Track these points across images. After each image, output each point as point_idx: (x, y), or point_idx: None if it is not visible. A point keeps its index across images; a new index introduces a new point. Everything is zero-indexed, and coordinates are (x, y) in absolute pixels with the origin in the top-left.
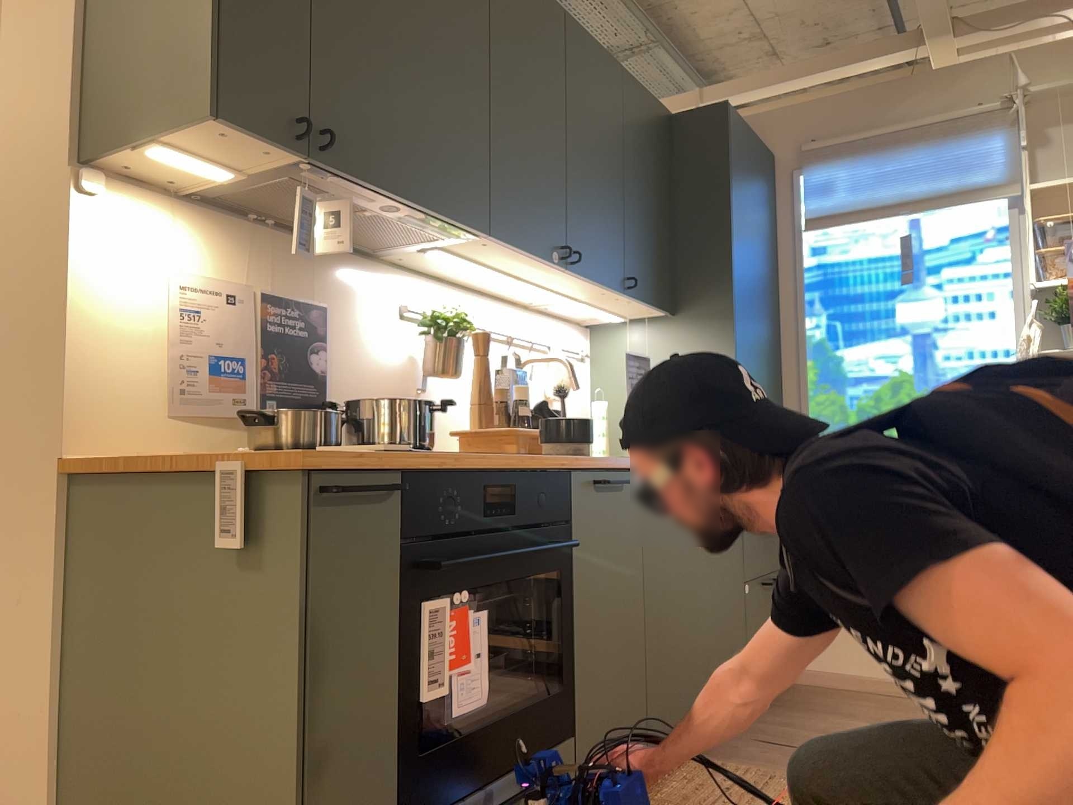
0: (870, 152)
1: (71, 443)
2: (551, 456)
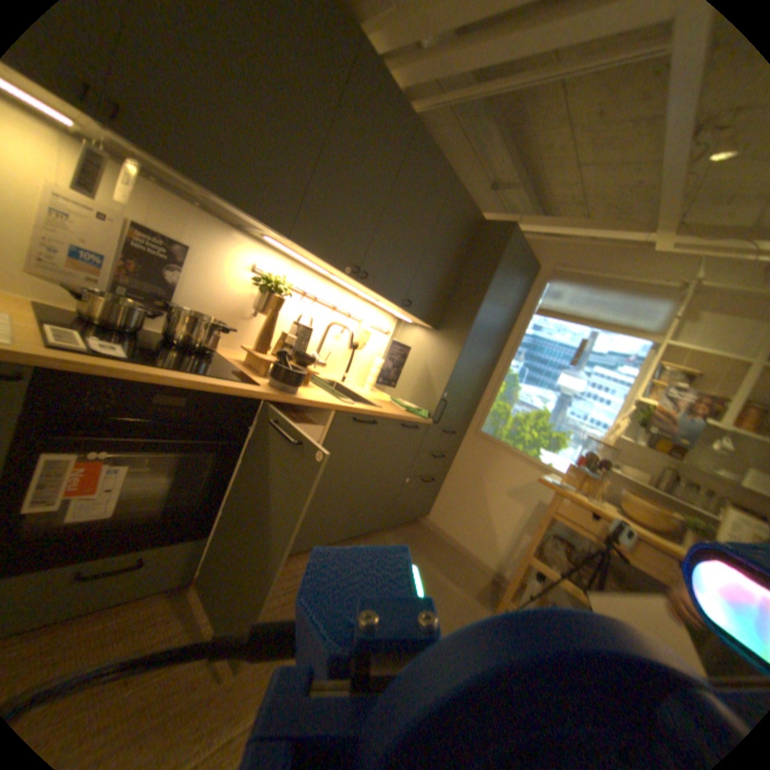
0: (591, 281)
1: None
2: (253, 384)
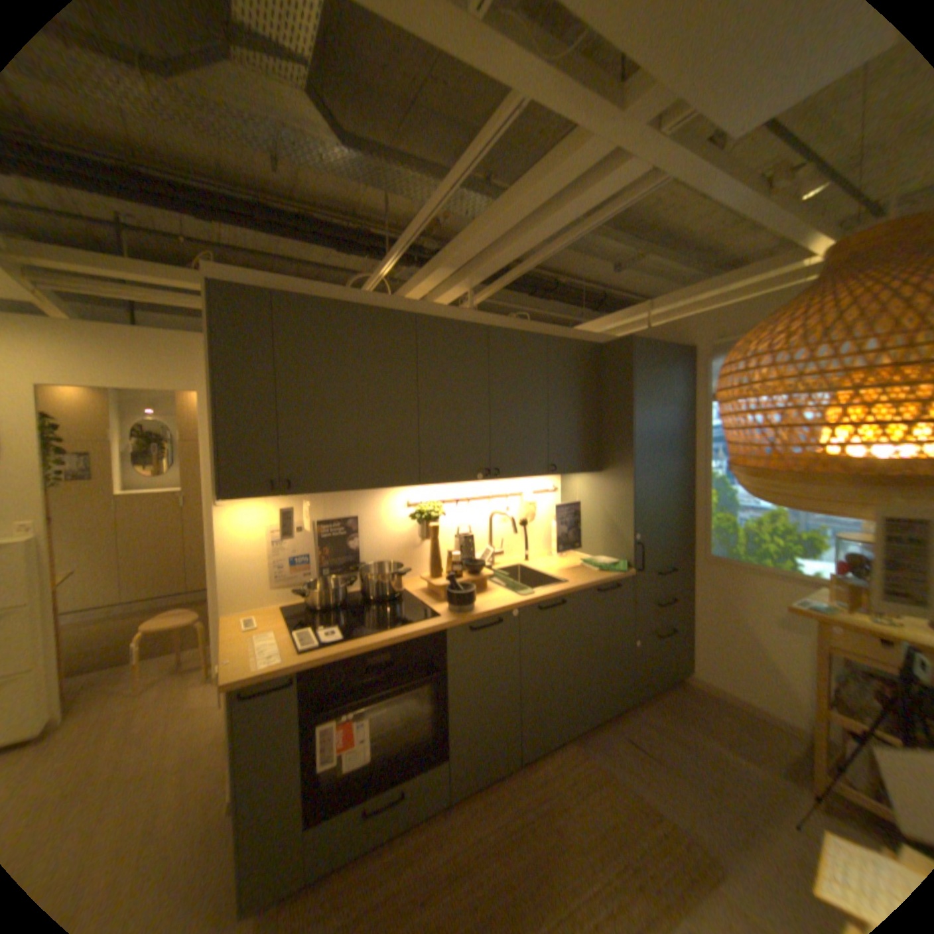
0: None
1: (222, 611)
2: (435, 619)
